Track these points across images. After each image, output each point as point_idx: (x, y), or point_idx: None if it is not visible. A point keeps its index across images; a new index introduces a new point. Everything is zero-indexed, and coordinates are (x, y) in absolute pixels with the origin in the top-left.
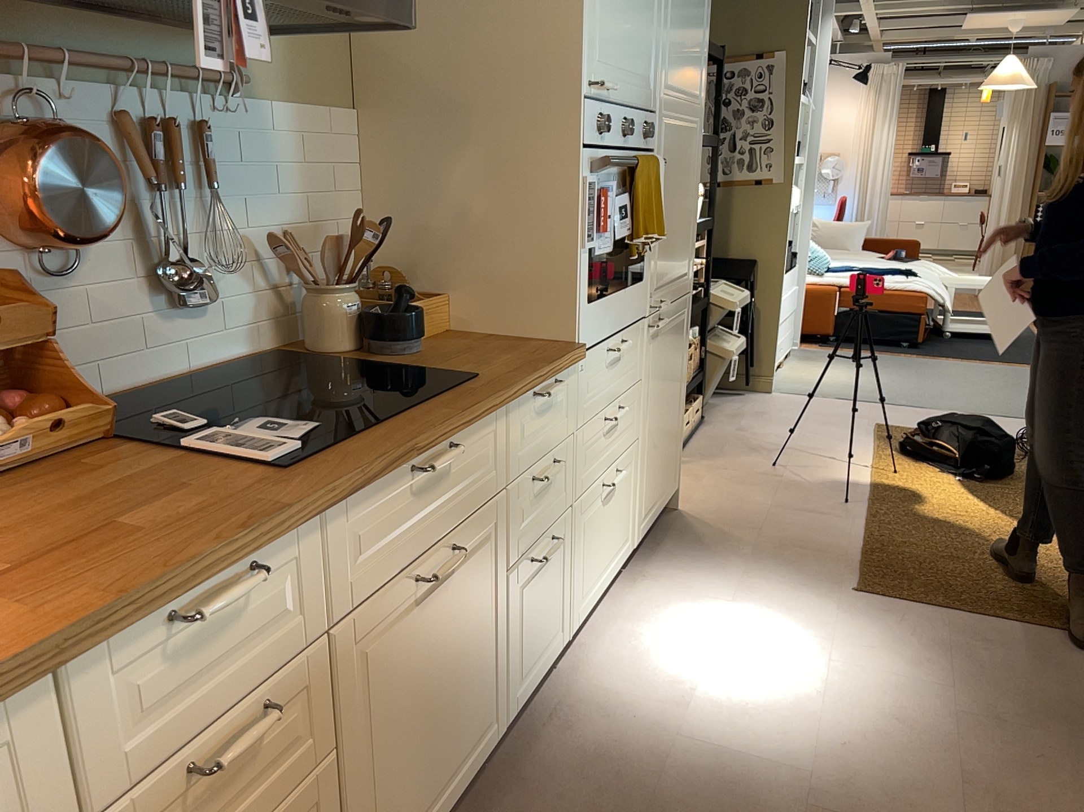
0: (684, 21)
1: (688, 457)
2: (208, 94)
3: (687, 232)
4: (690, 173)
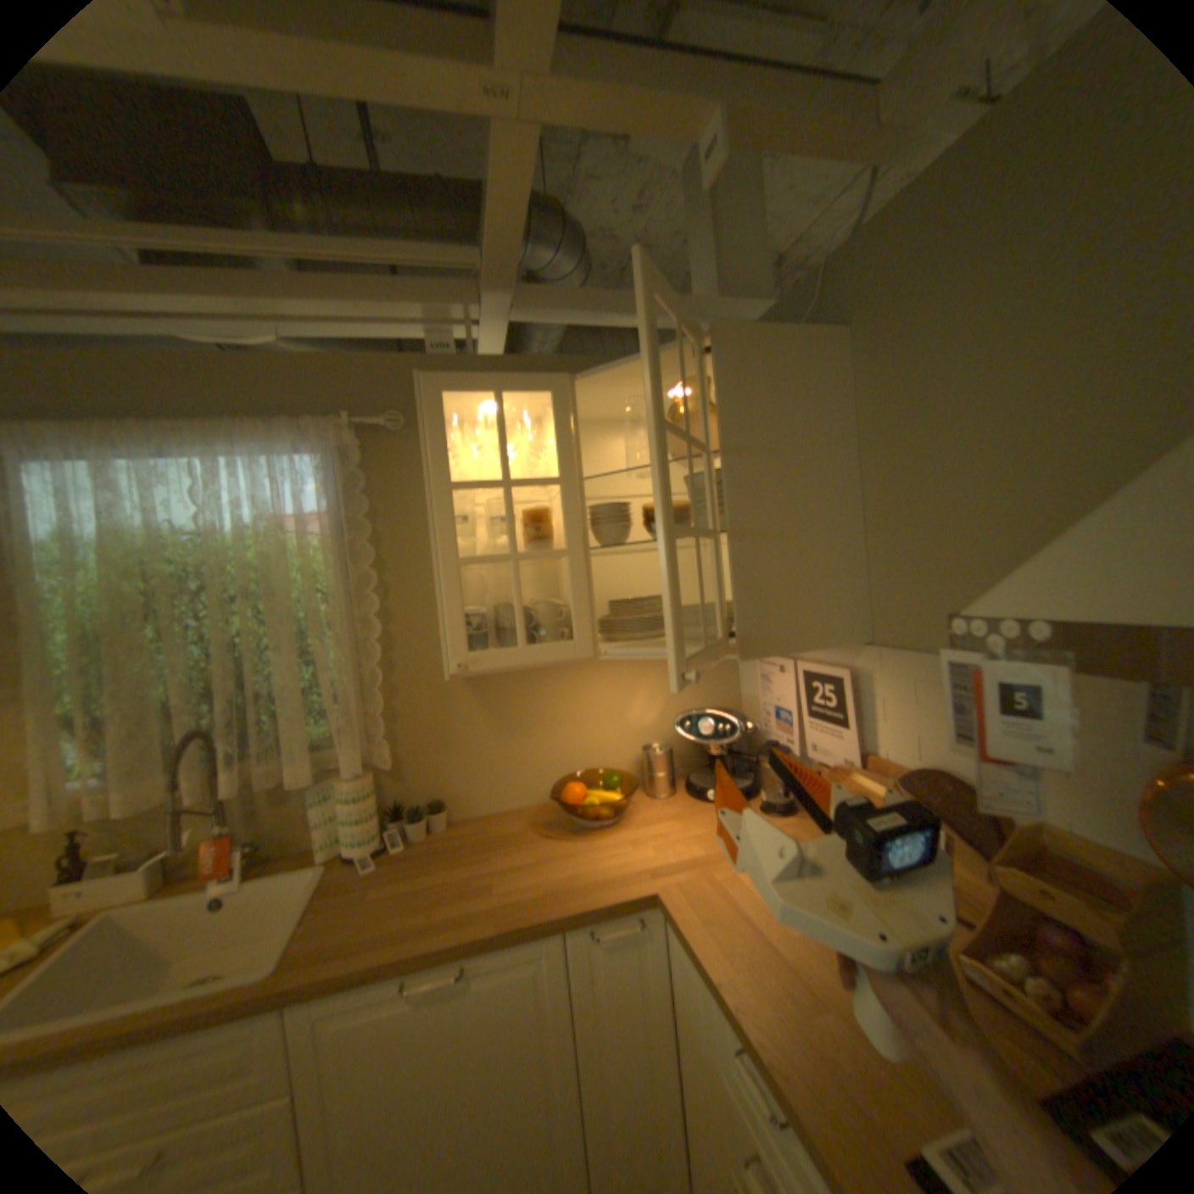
0: None
1: None
2: None
3: None
4: None
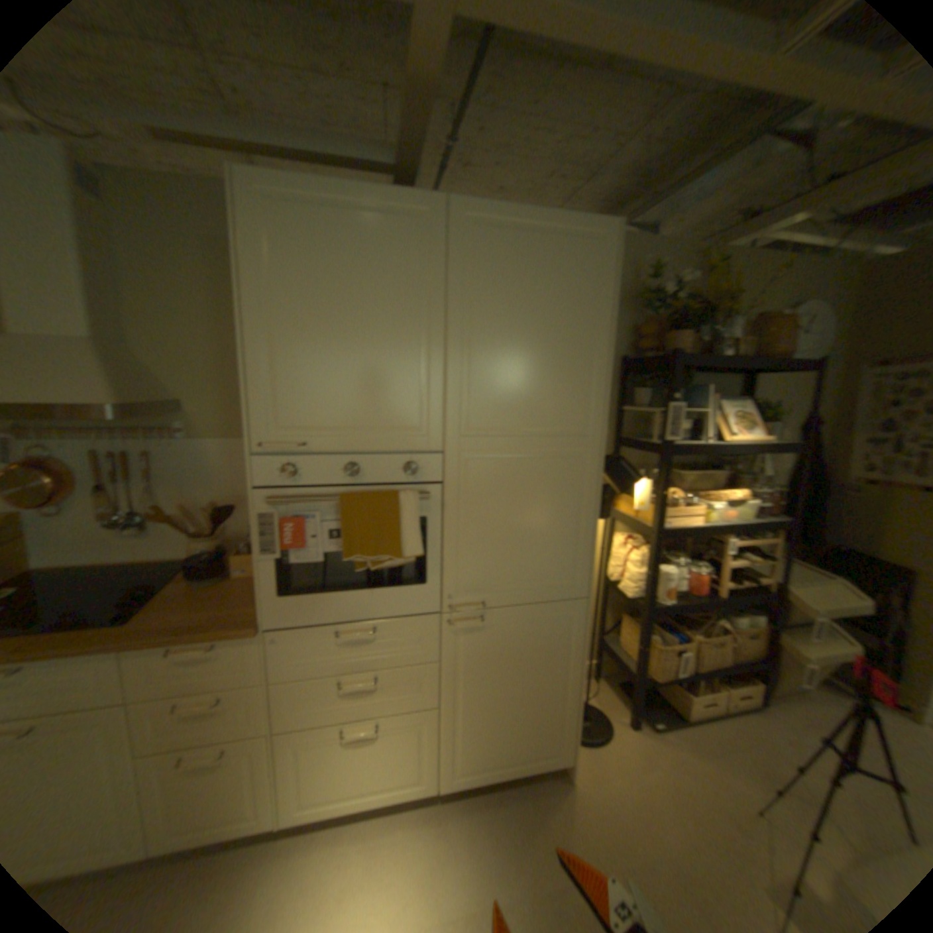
0: (514, 369)
1: (678, 741)
2: (160, 437)
3: (560, 546)
4: (563, 495)
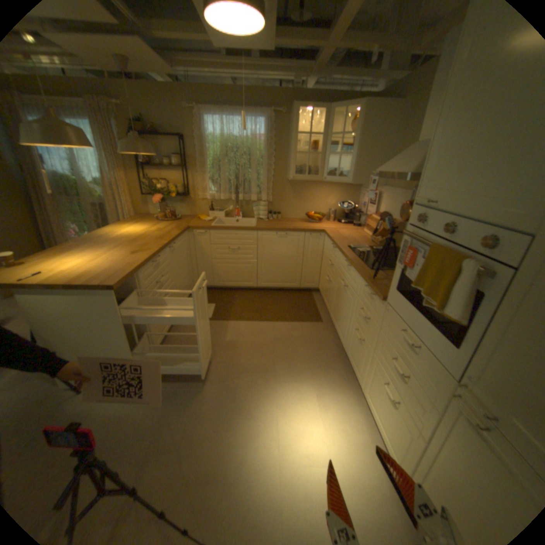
0: None
1: None
2: None
3: None
4: None
